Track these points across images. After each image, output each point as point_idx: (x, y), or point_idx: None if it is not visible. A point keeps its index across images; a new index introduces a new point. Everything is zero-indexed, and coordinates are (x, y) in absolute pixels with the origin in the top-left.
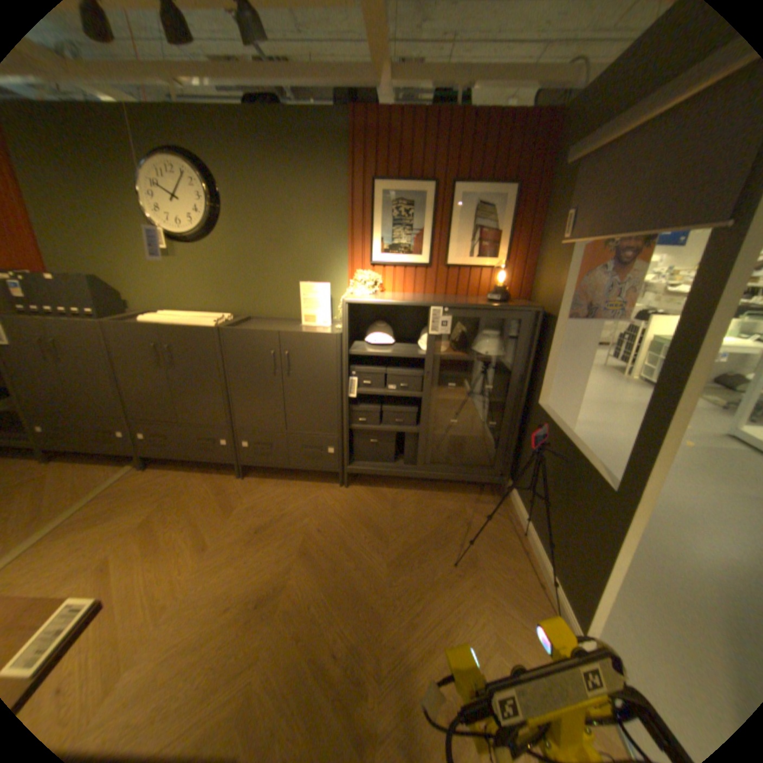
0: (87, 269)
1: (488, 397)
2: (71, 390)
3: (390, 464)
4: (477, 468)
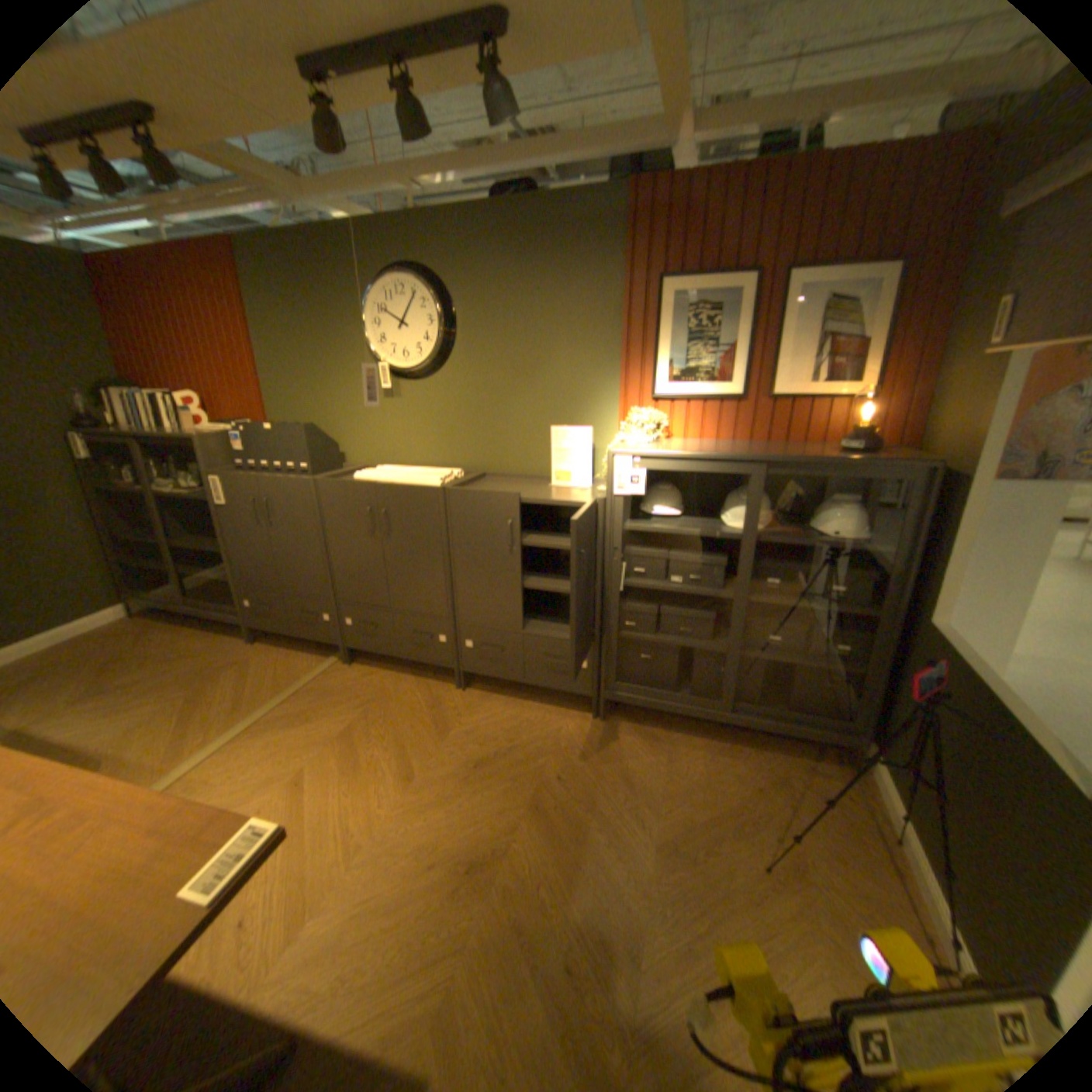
0: (305, 416)
1: (836, 605)
2: (280, 560)
3: (668, 694)
4: (814, 719)
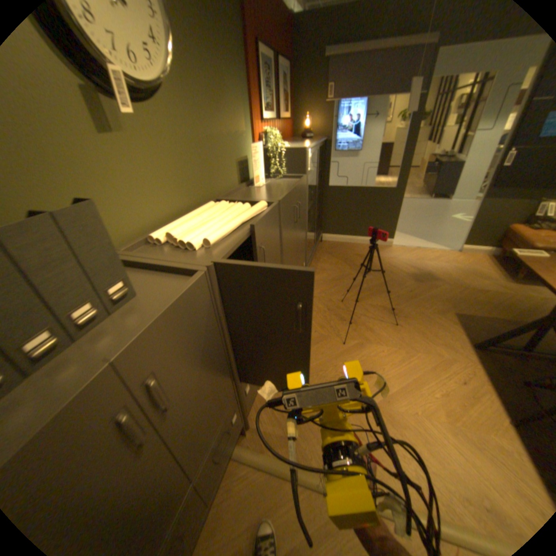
0: None
1: (315, 193)
2: (184, 447)
3: (311, 253)
4: (318, 233)
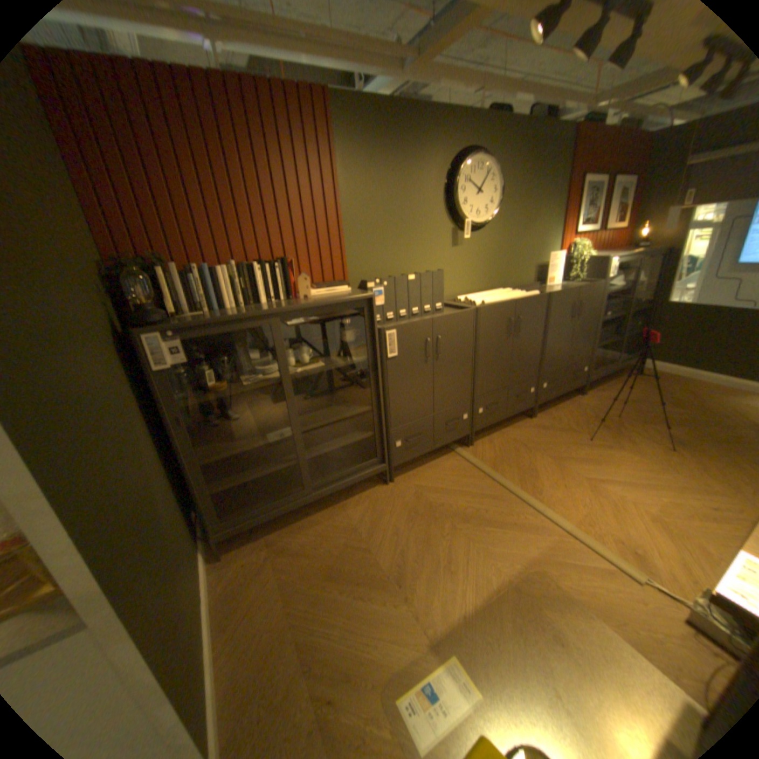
0: (386, 270)
1: (641, 307)
2: (437, 387)
3: (607, 367)
4: (636, 354)
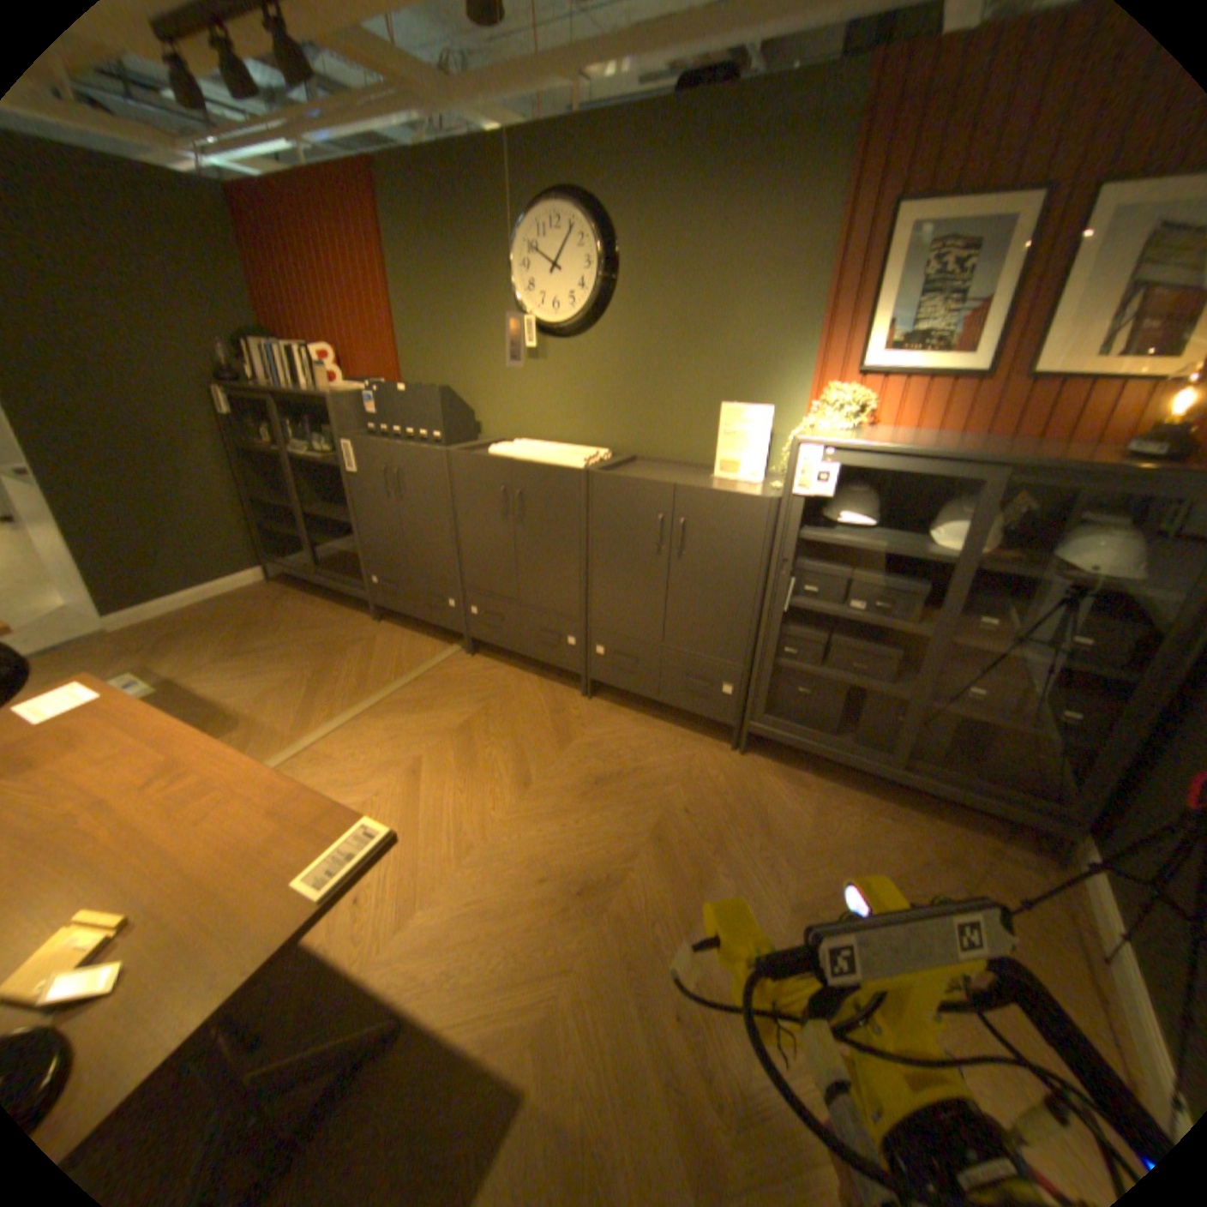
0: (441, 377)
1: (1075, 661)
2: (408, 537)
3: (827, 738)
4: (1013, 794)
